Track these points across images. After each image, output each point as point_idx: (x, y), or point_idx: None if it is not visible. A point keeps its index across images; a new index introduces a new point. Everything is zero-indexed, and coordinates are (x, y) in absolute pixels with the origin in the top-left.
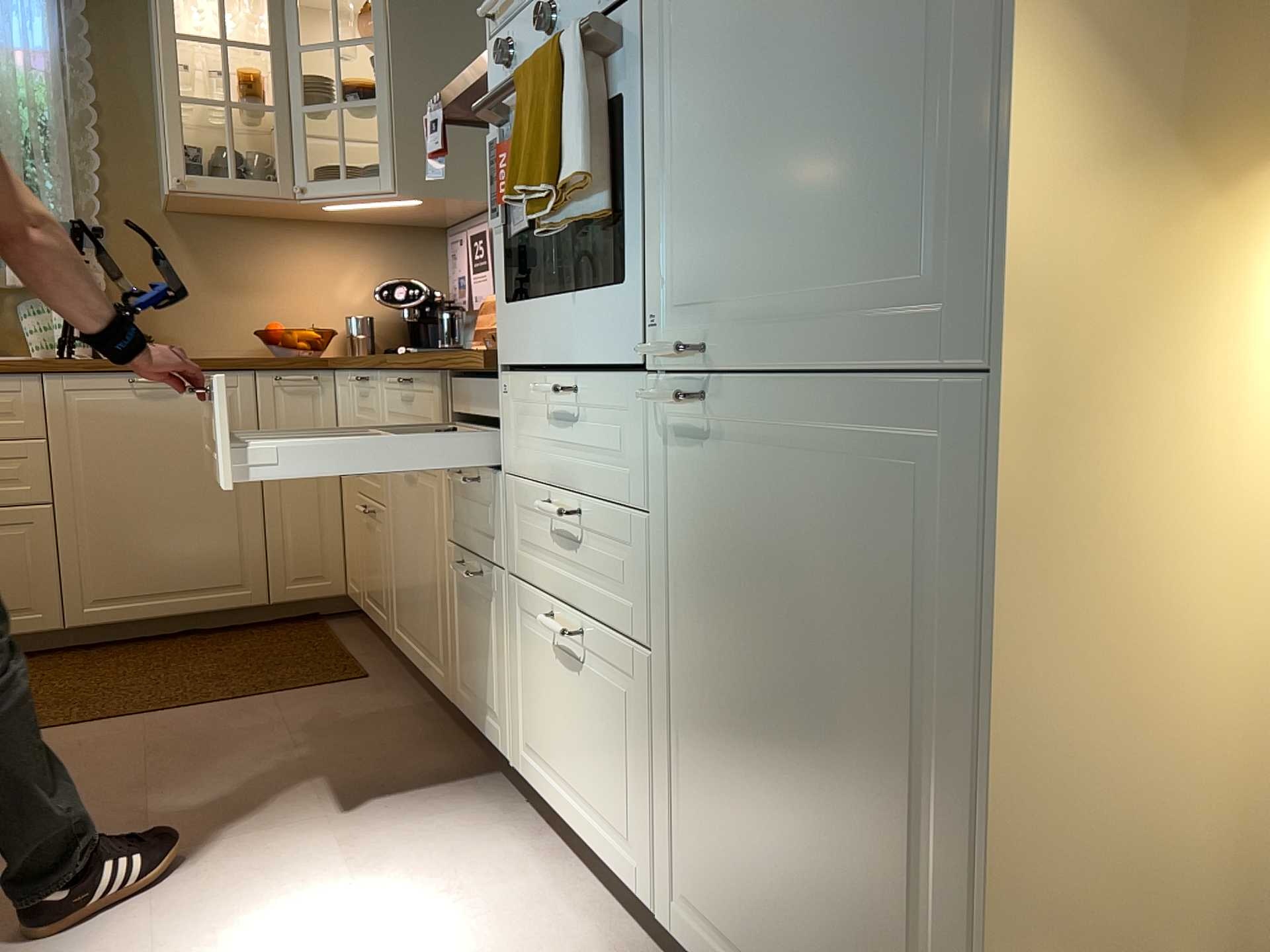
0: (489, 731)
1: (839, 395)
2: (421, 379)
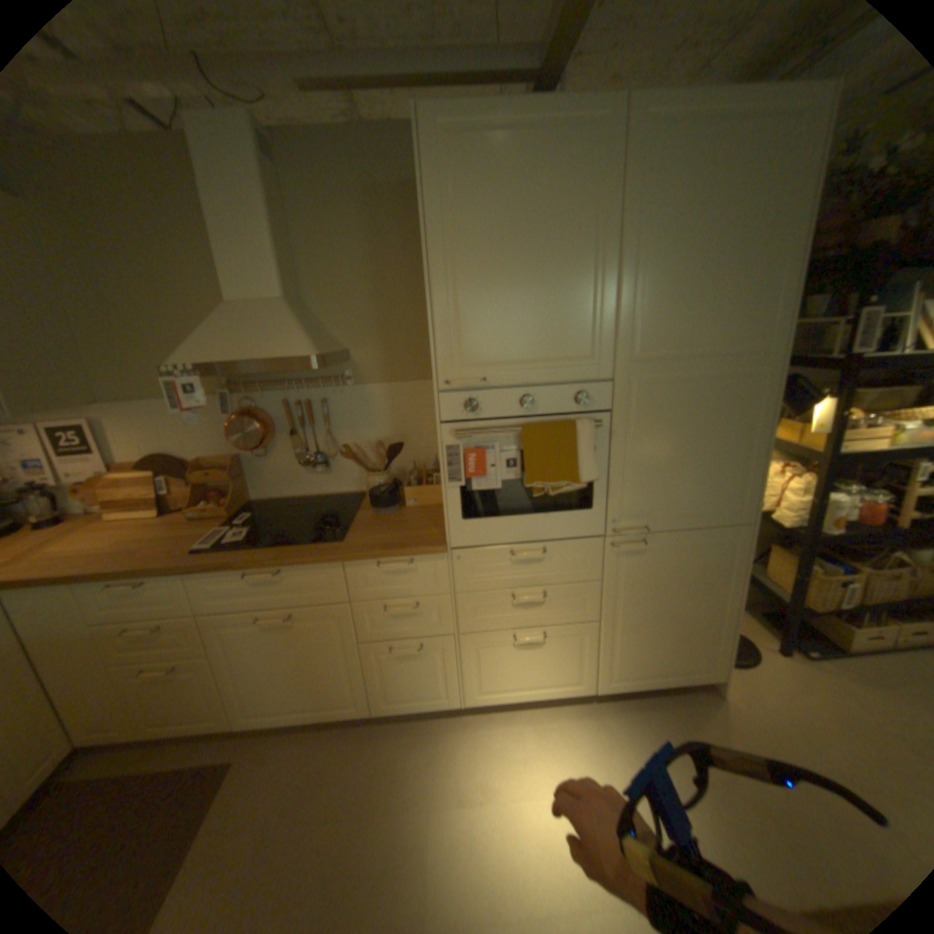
0: (428, 706)
1: (700, 533)
2: (302, 568)
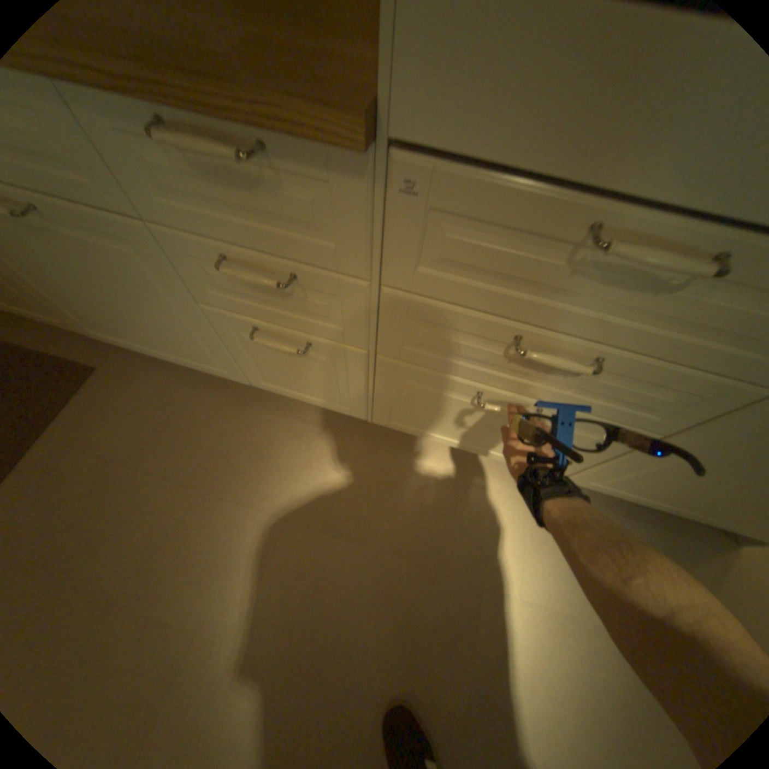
0: (323, 404)
1: None
2: None
